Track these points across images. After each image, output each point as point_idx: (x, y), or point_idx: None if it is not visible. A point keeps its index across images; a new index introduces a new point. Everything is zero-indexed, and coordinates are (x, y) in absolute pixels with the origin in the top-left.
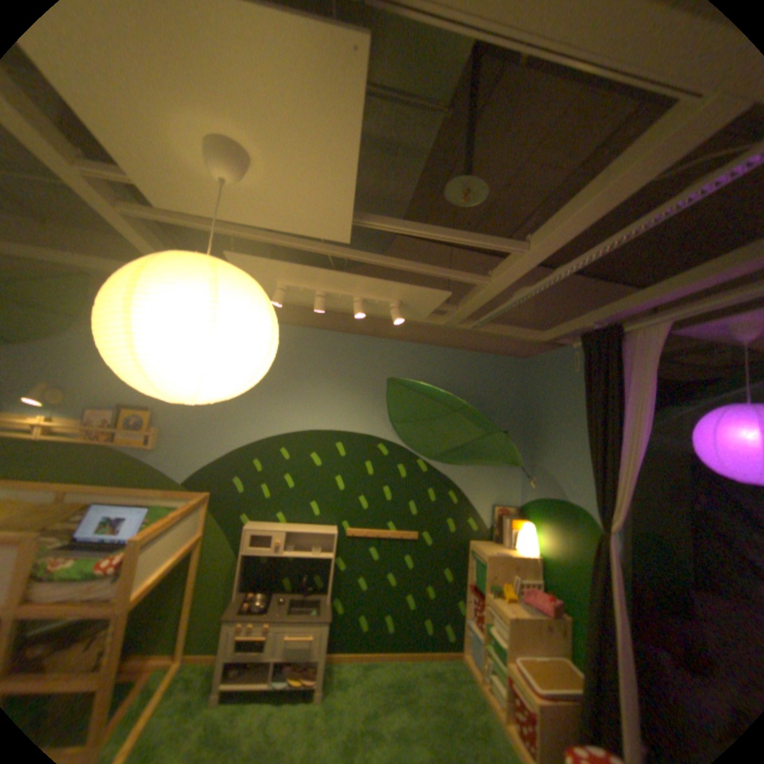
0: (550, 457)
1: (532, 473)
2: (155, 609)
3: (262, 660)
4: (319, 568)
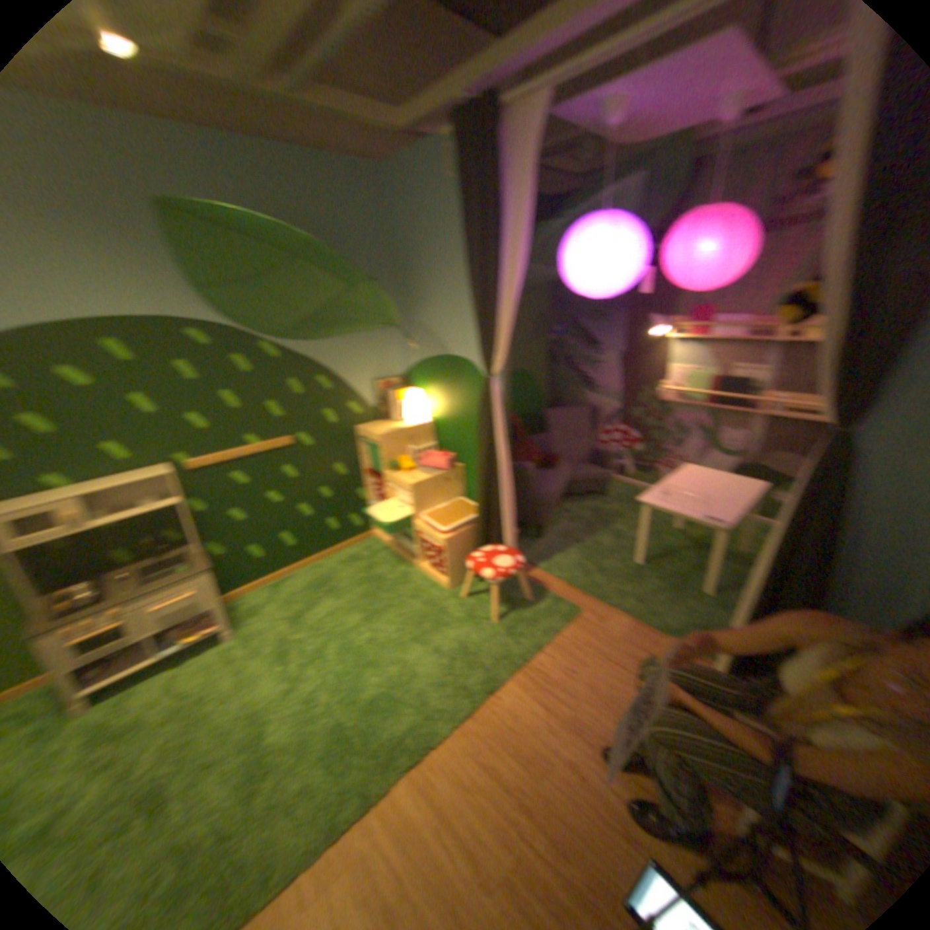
0: (425, 308)
1: (409, 332)
2: None
3: (123, 645)
4: (160, 521)
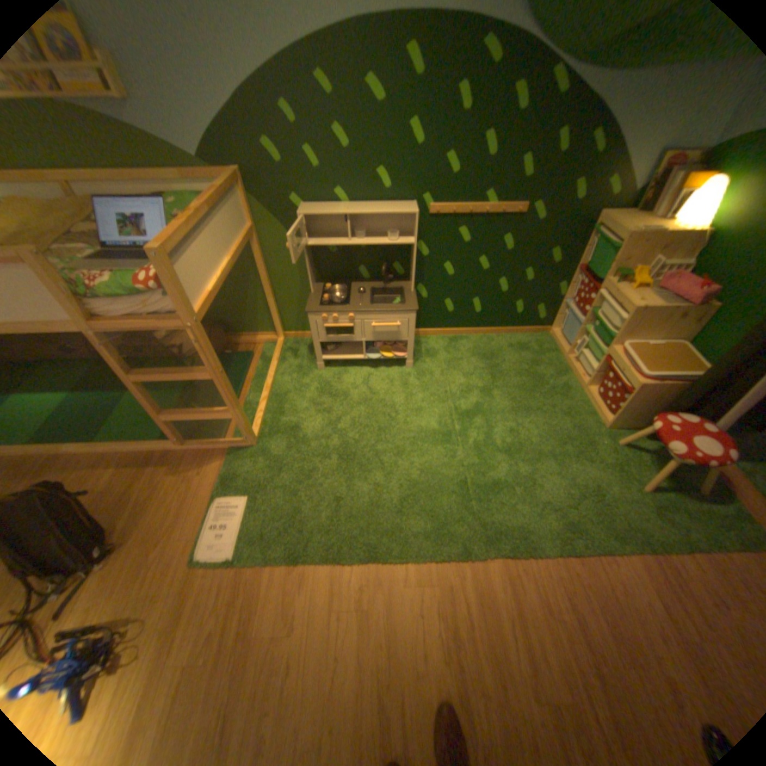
0: None
1: None
2: (239, 298)
3: (352, 340)
4: (397, 254)
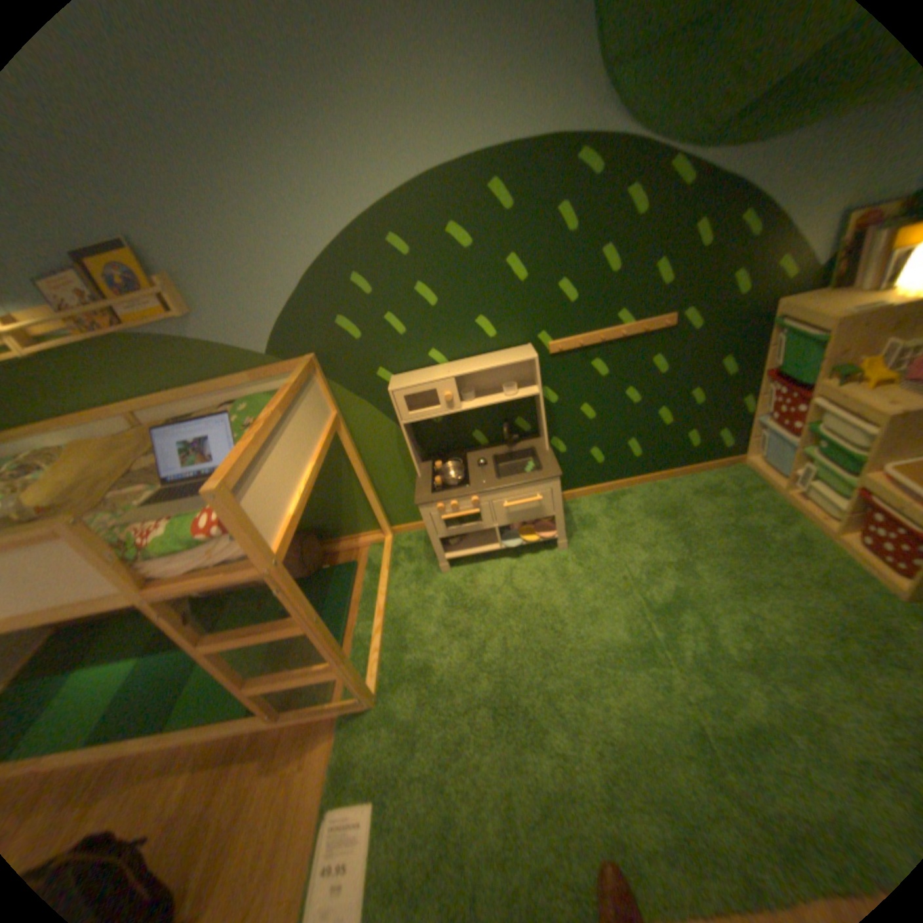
0: None
1: None
2: (332, 497)
3: (481, 527)
4: (517, 407)
